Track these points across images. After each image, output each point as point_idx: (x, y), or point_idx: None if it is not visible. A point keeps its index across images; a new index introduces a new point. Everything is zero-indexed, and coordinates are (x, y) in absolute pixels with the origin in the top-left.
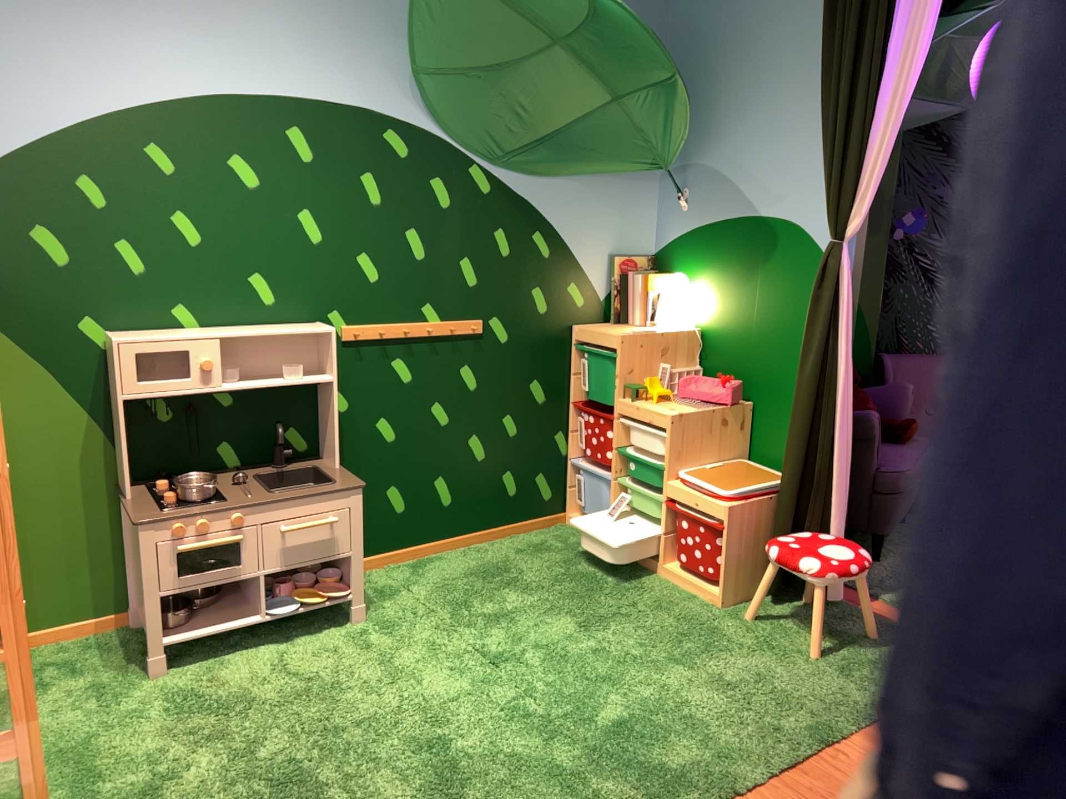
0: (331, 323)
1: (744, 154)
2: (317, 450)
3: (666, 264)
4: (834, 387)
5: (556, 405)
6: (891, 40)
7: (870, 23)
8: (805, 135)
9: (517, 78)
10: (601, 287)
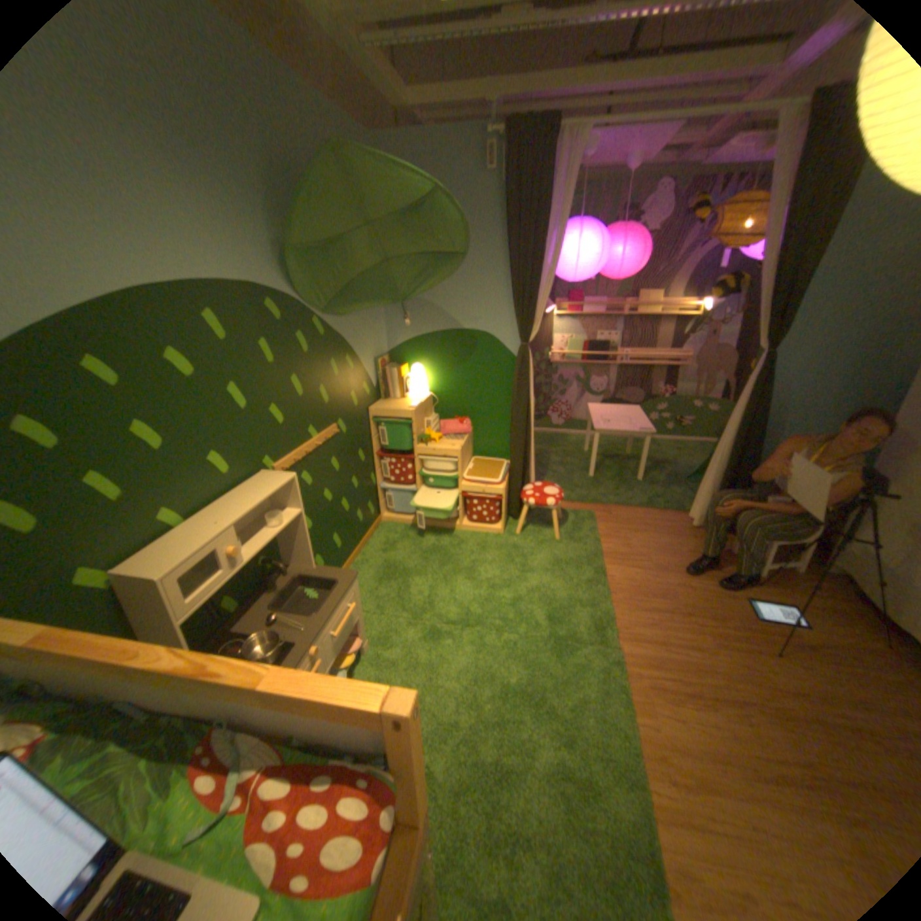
0: (265, 467)
1: (447, 293)
2: (277, 560)
3: (398, 359)
4: (529, 416)
5: (368, 459)
6: (546, 238)
7: (539, 228)
8: (488, 285)
9: (338, 249)
10: (373, 381)
